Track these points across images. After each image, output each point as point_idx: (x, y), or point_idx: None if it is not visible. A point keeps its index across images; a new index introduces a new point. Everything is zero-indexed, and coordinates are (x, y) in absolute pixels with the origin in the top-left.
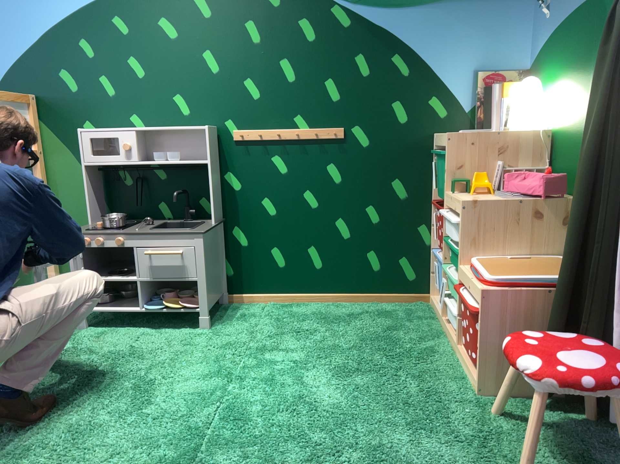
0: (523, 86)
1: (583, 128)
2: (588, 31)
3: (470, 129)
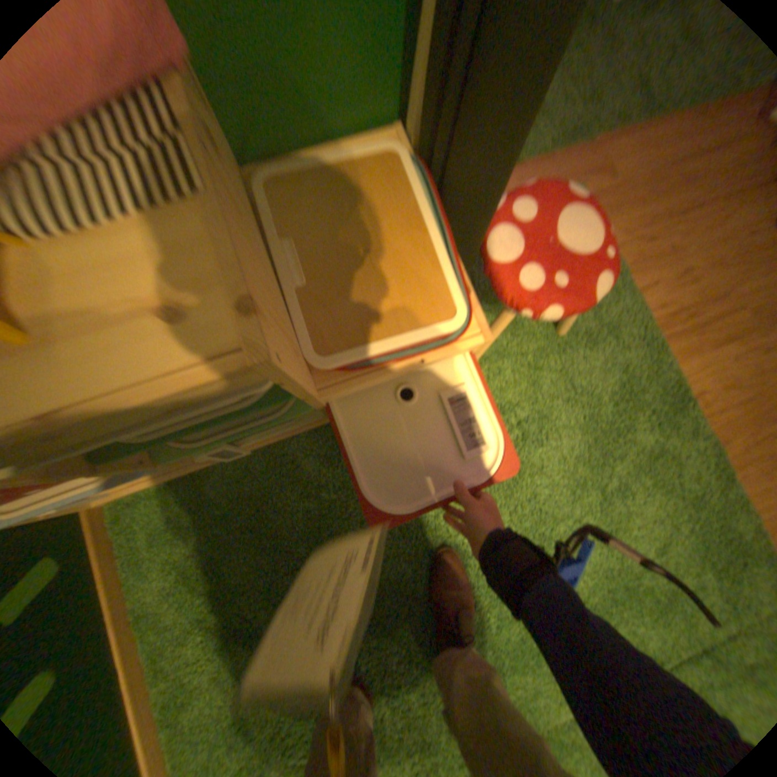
0: None
1: None
2: None
3: None
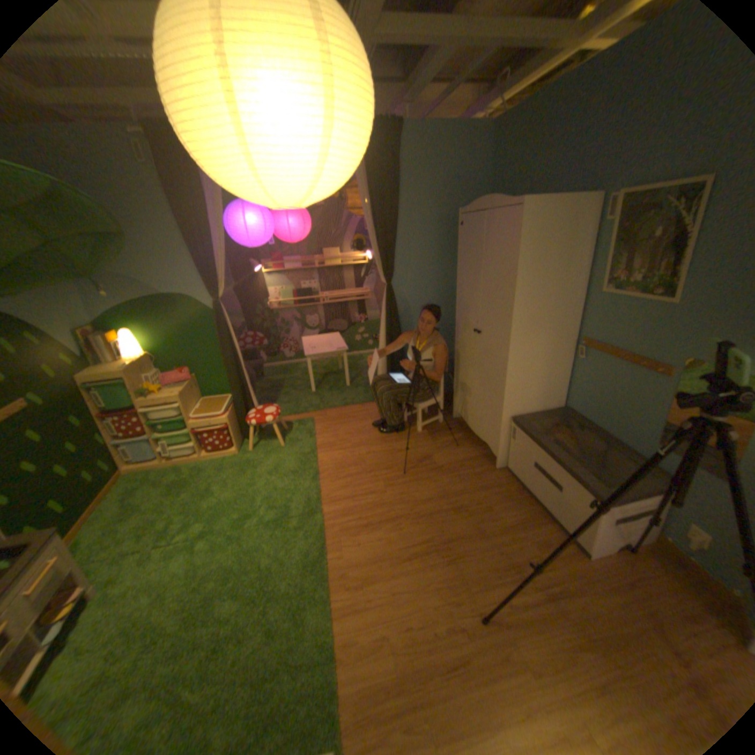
0: (122, 335)
1: (178, 348)
2: (160, 309)
3: (85, 367)
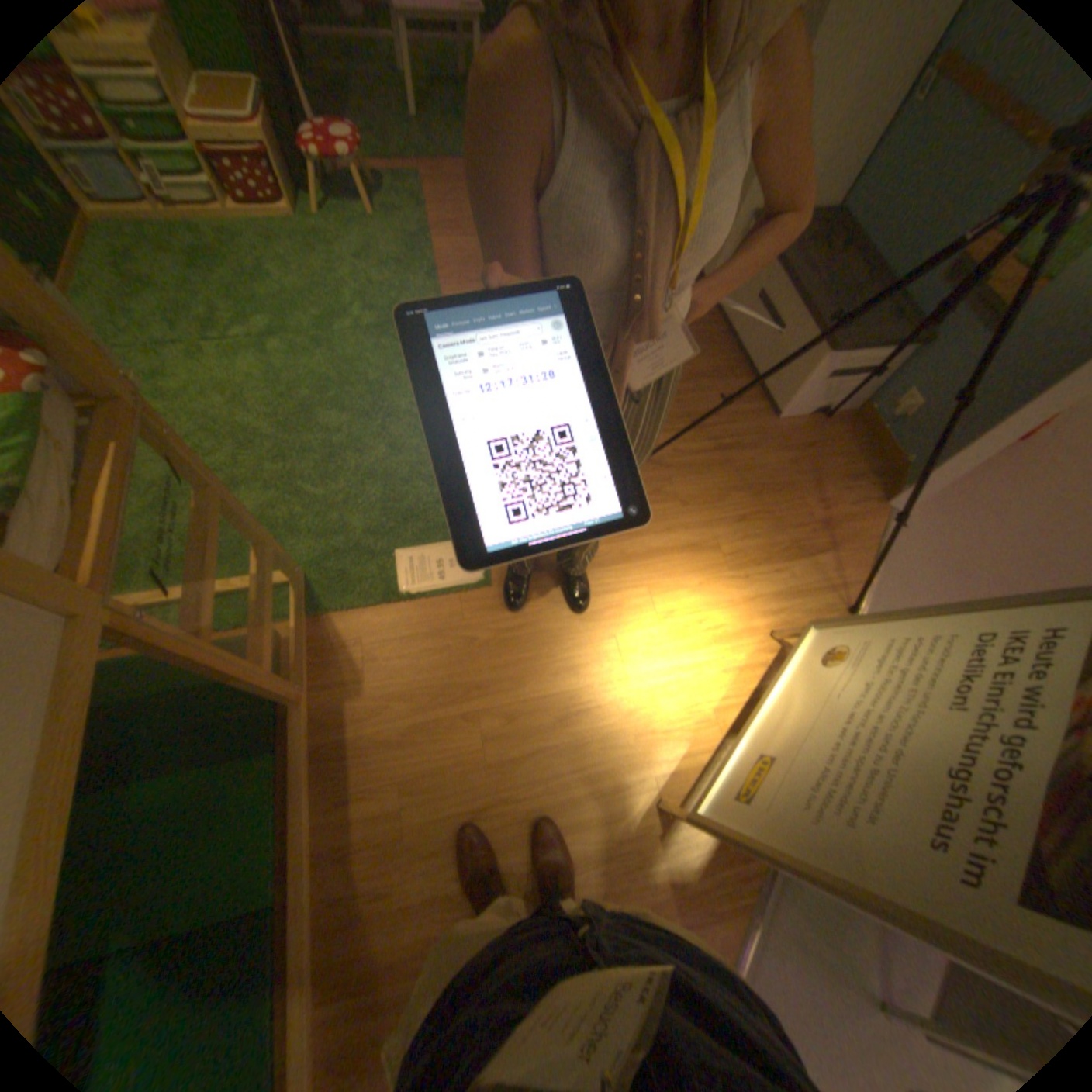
0: None
1: None
2: None
3: None
